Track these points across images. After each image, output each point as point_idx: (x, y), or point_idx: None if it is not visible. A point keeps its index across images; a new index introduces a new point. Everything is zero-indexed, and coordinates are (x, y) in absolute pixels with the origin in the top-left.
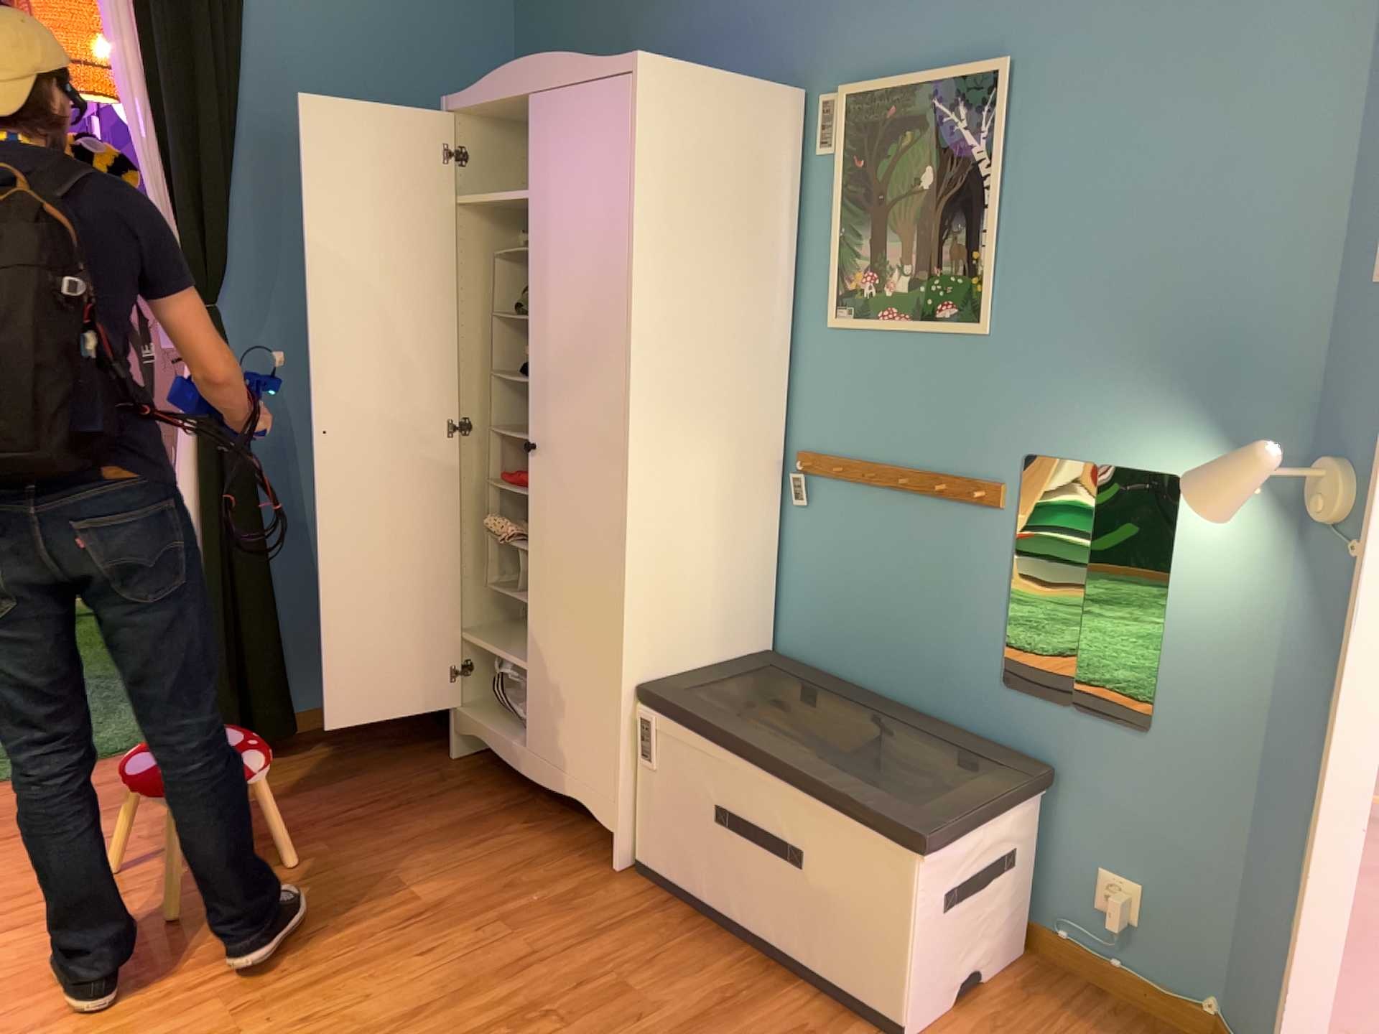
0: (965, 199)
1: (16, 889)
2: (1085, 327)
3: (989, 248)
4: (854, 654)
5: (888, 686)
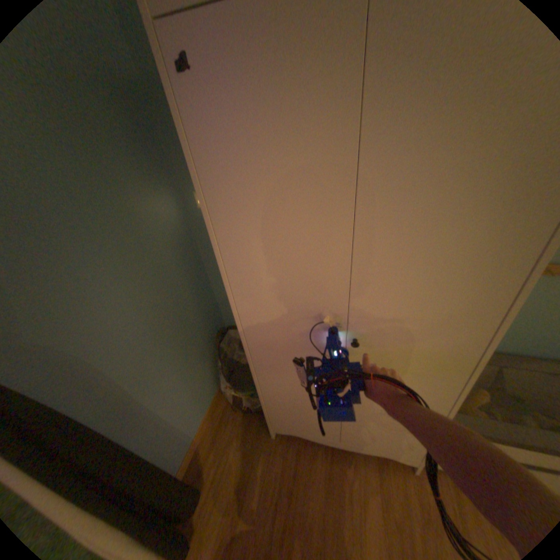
0: None
1: None
2: None
3: None
4: None
5: None
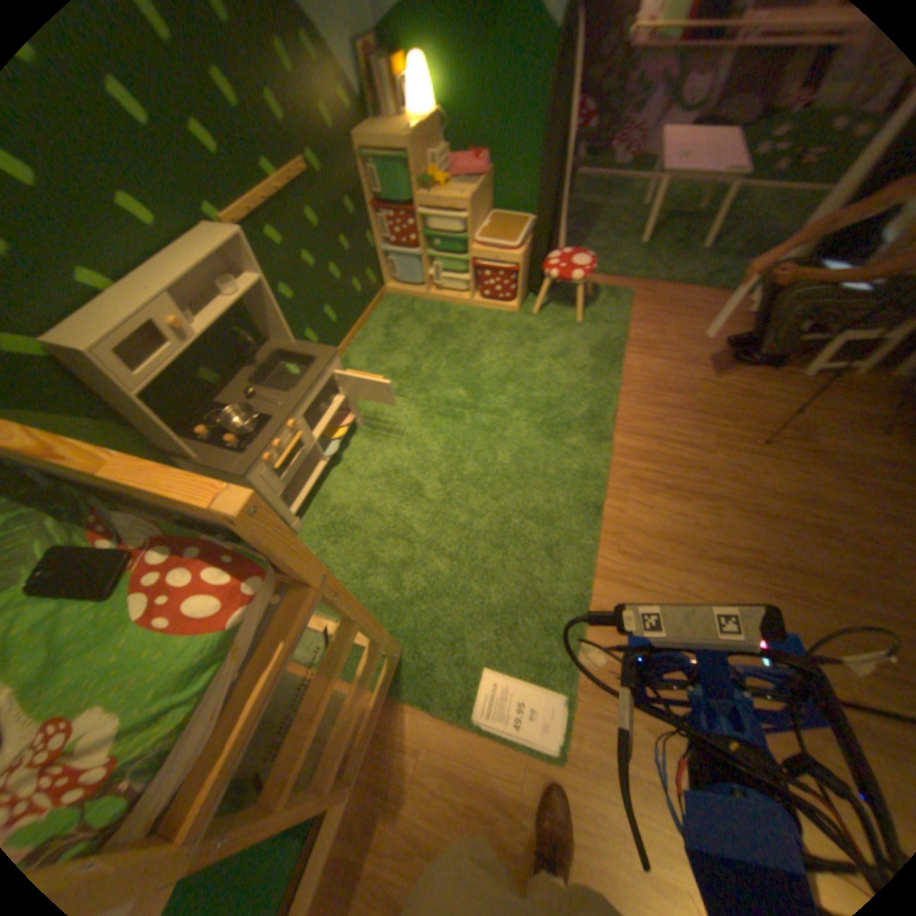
0: None
1: (671, 343)
2: None
3: None
4: None
5: None
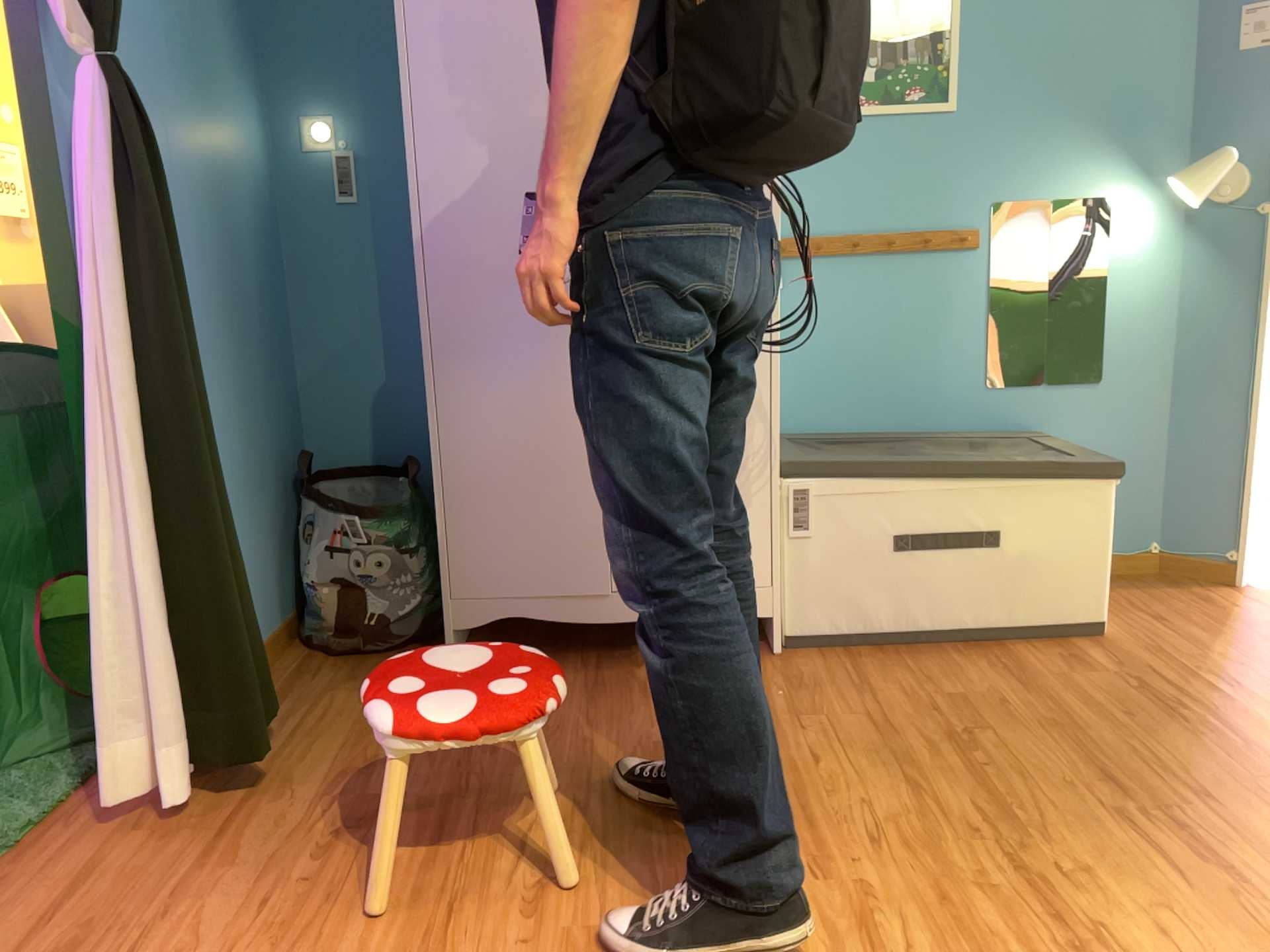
0: (928, 0)
1: None
2: (1033, 99)
3: (953, 40)
4: (842, 409)
5: (880, 425)
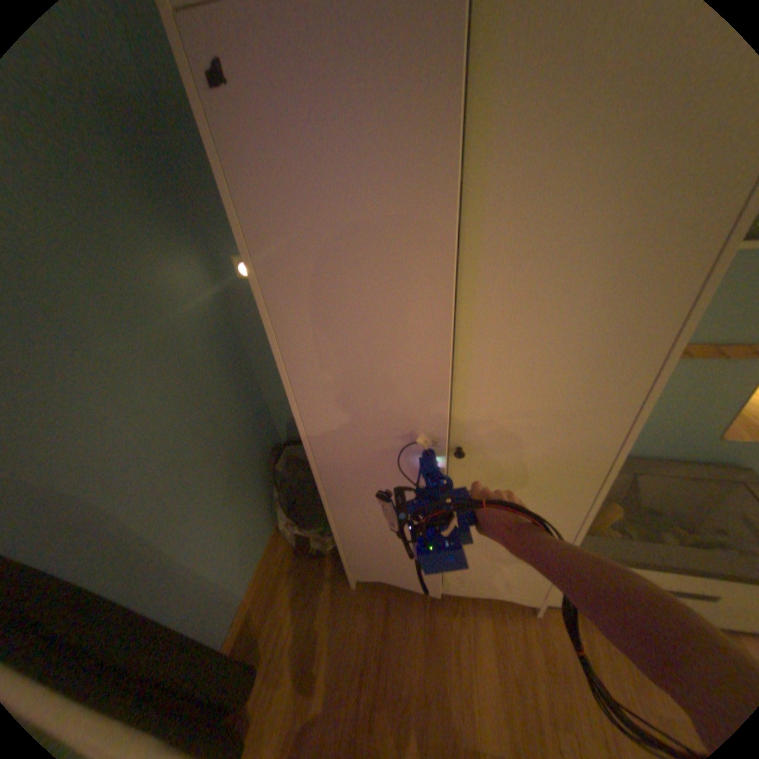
0: None
1: None
2: None
3: None
4: None
5: None
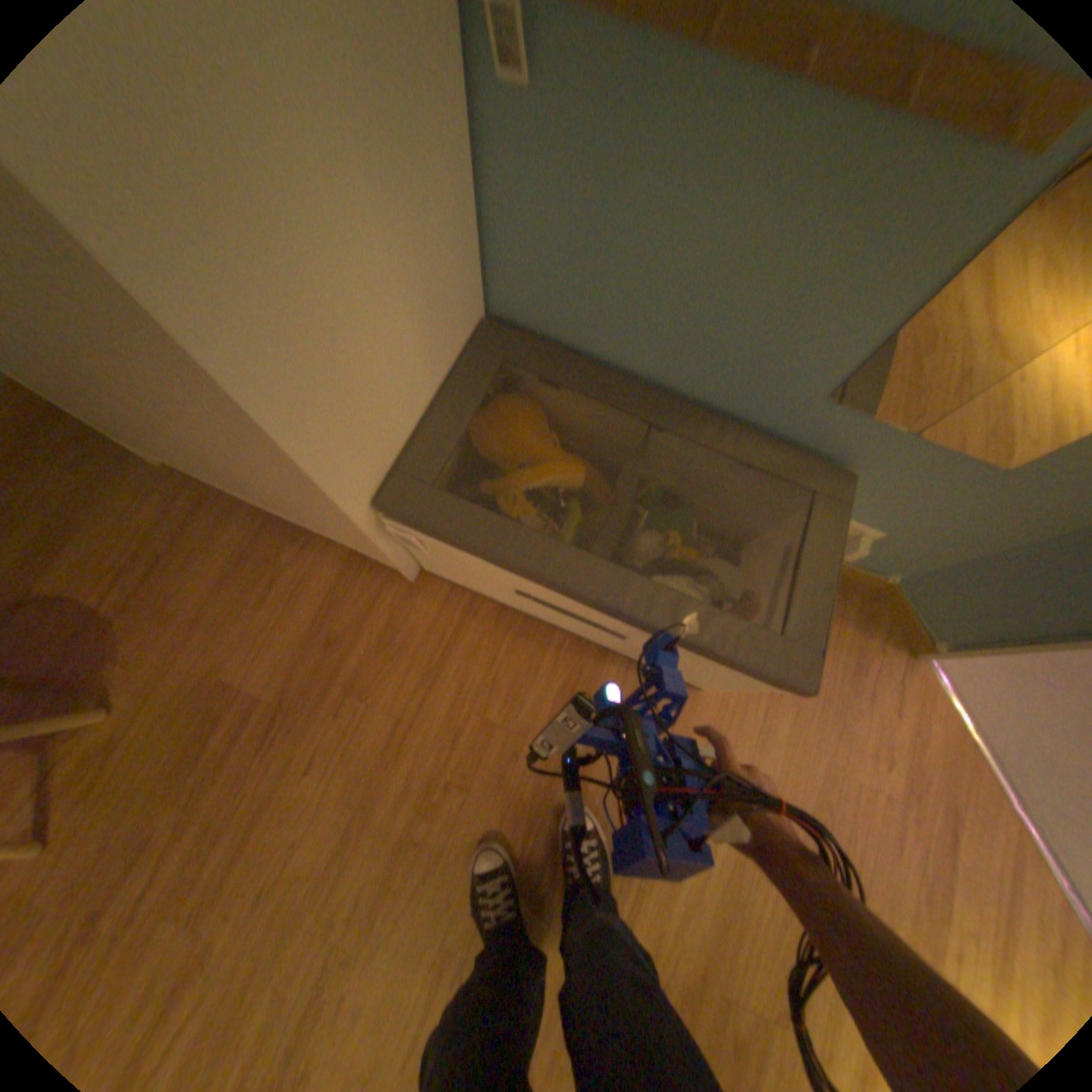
0: None
1: None
2: None
3: None
4: (612, 332)
5: (658, 371)
